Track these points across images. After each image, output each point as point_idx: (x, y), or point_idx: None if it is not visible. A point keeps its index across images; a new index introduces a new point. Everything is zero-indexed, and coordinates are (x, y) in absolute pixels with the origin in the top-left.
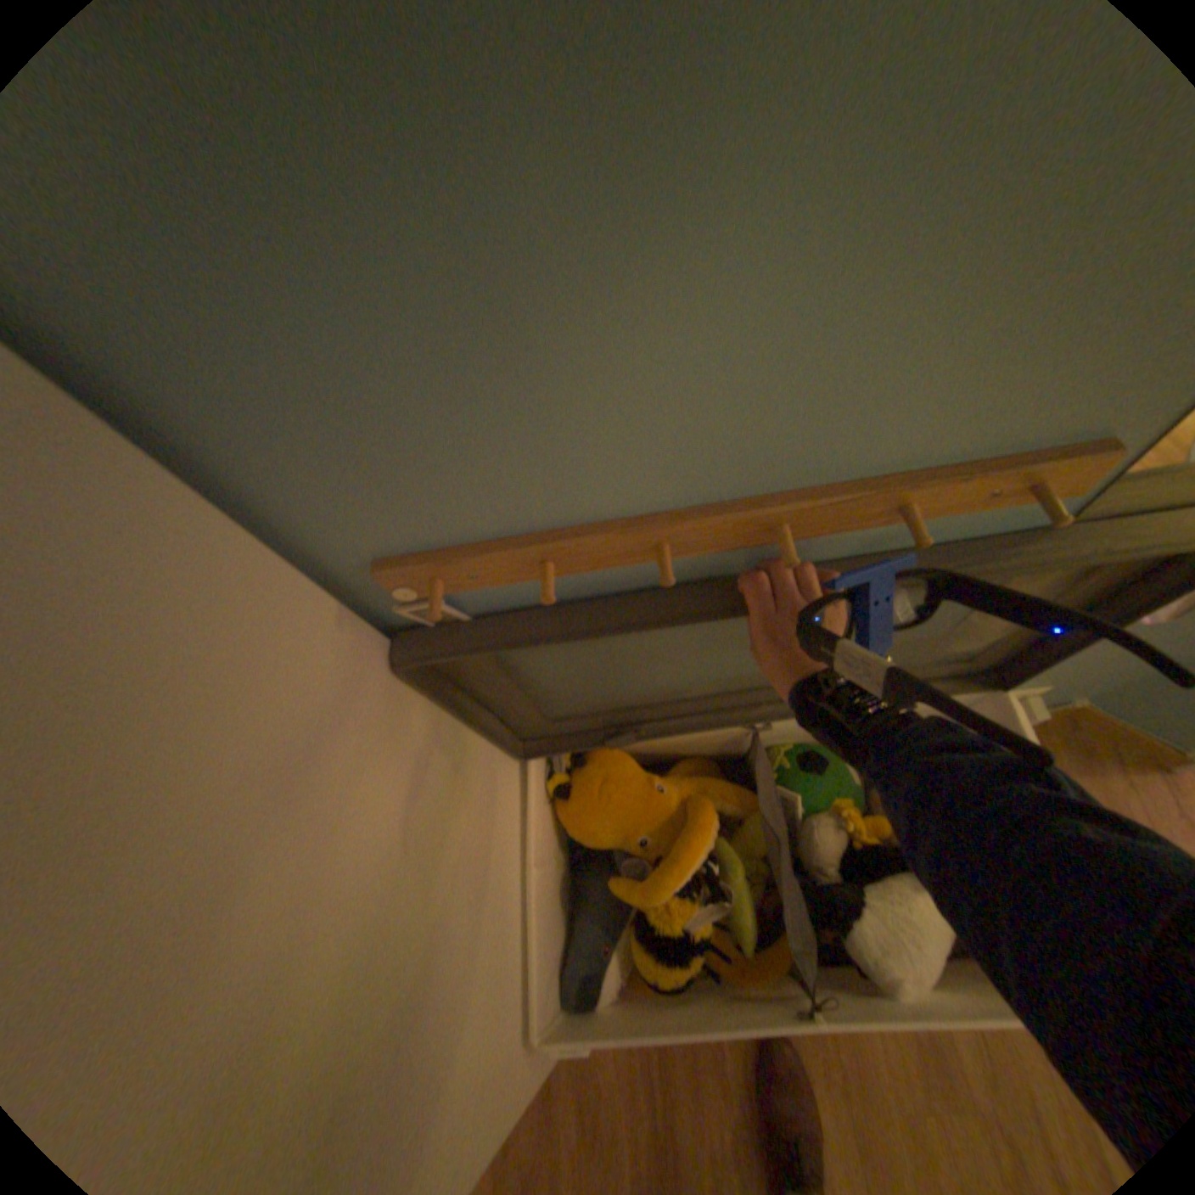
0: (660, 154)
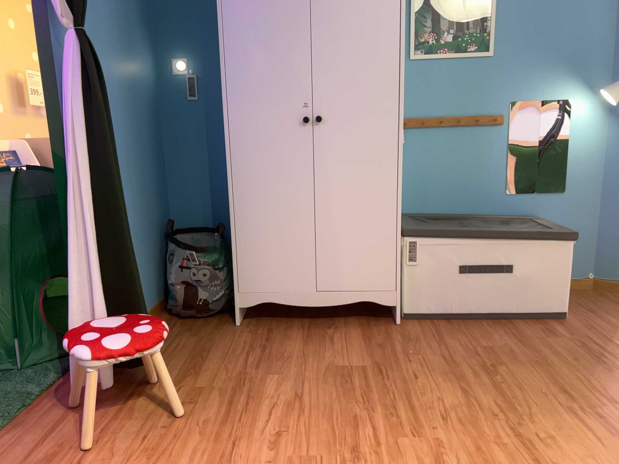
0: (443, 73)
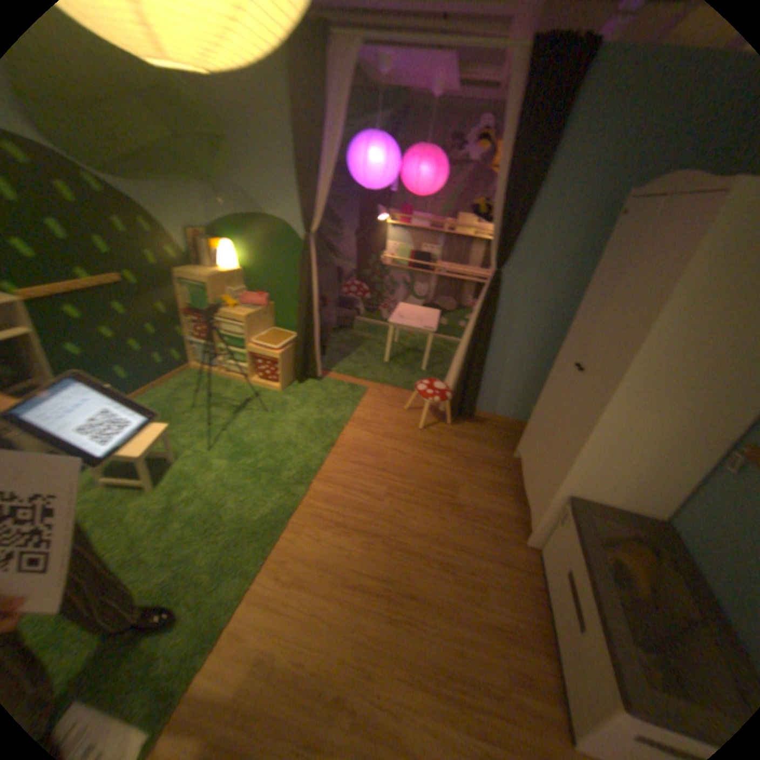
0: None
